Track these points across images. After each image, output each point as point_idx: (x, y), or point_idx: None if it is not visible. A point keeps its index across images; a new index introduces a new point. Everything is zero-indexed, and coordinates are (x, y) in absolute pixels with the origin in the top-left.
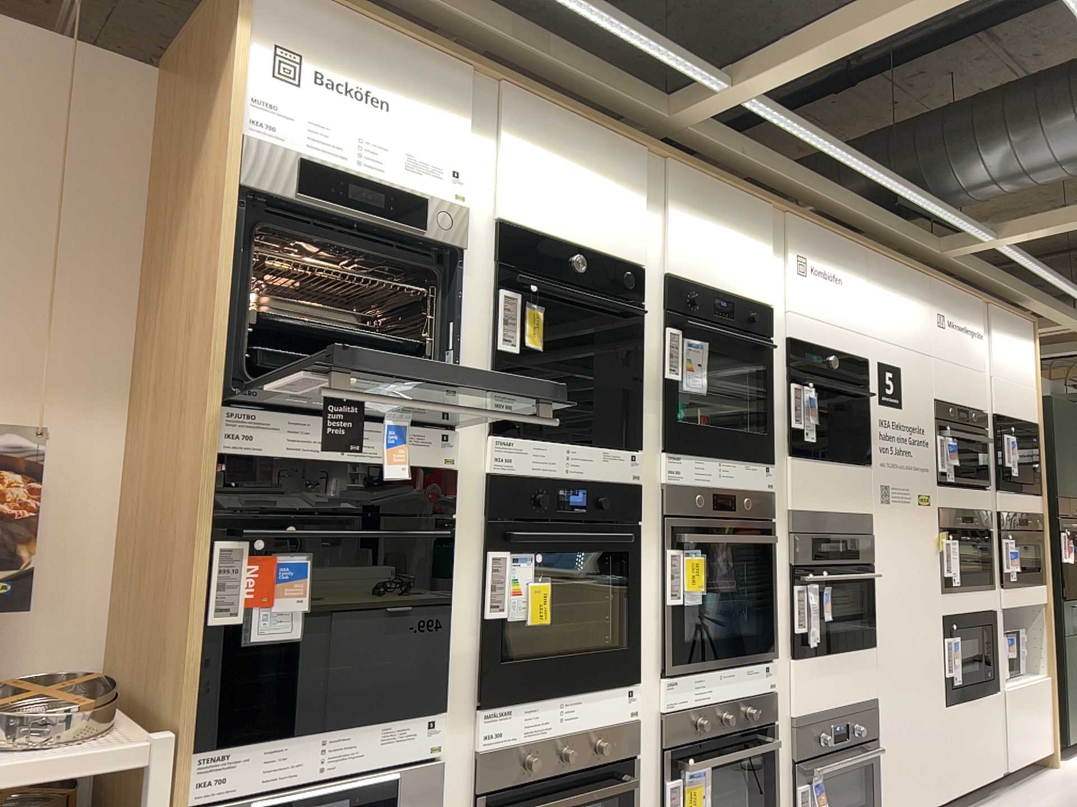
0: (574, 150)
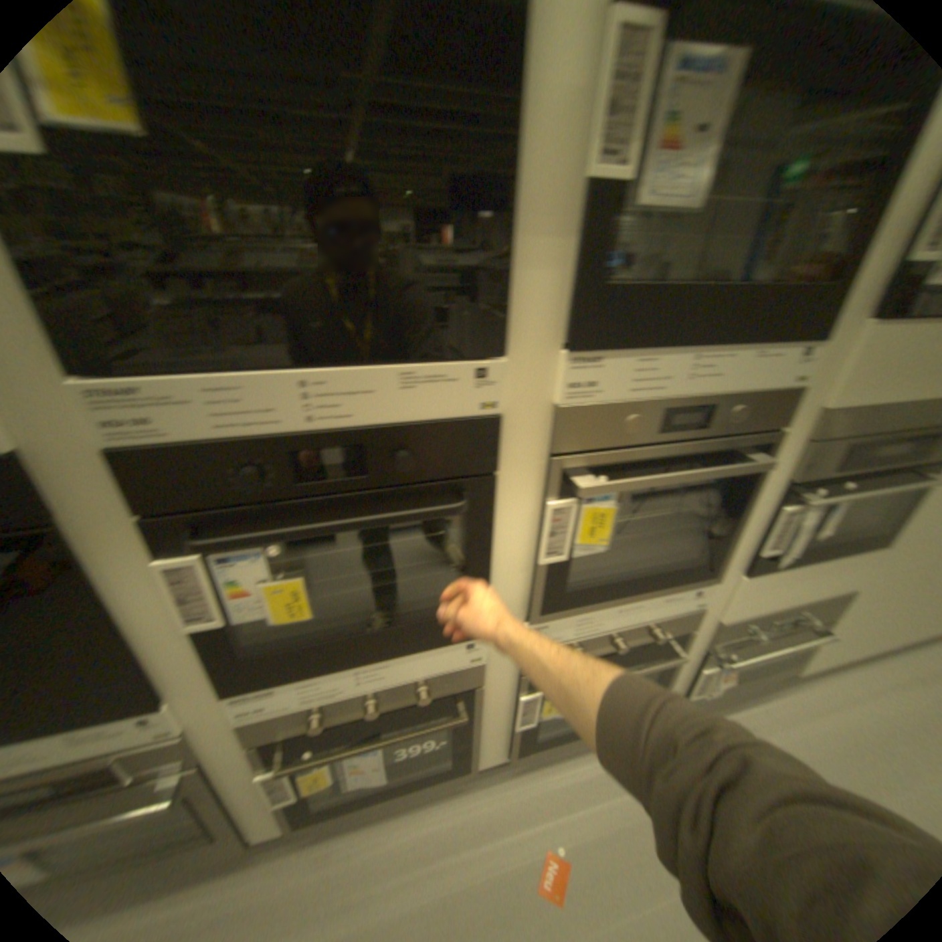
0: None
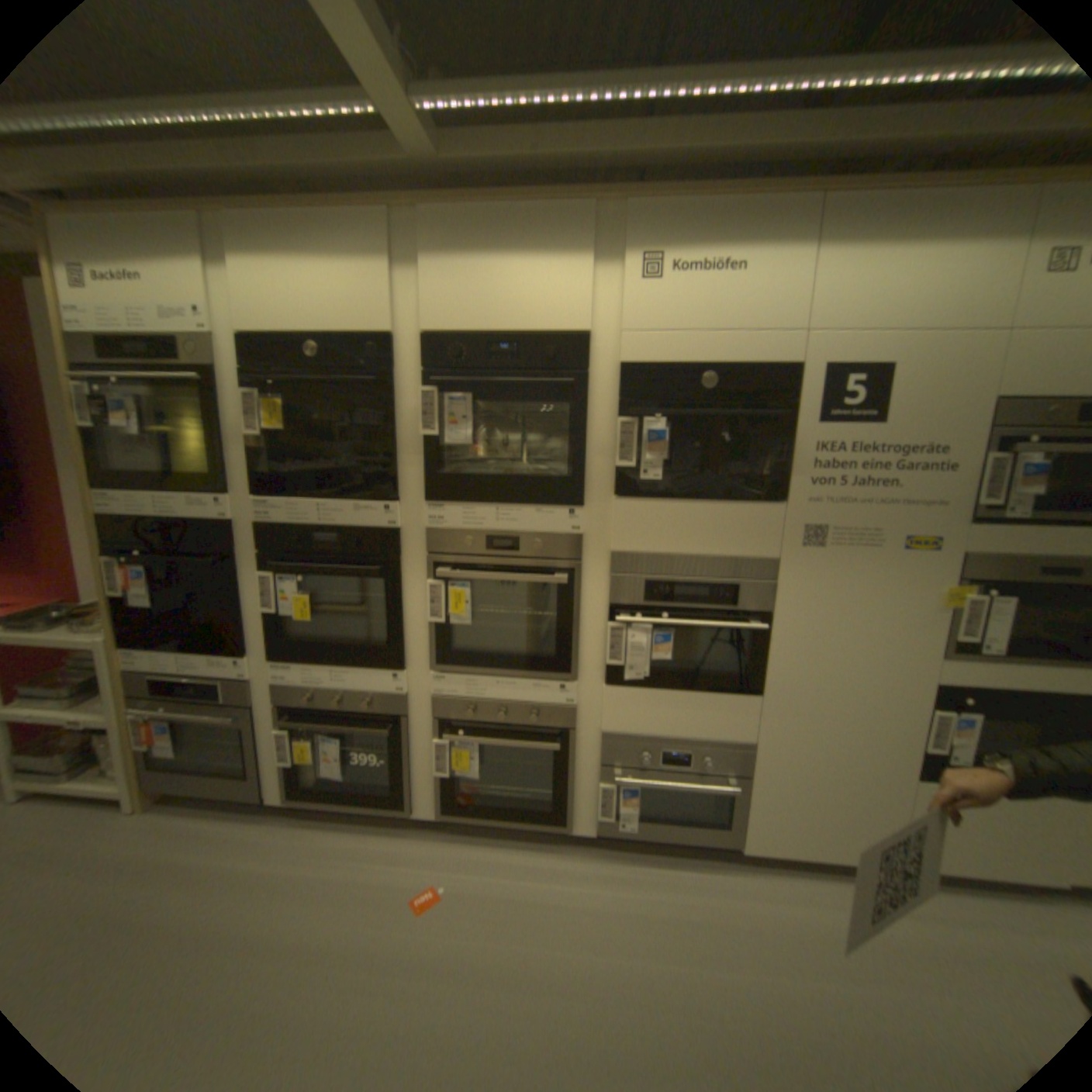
0: (296, 237)
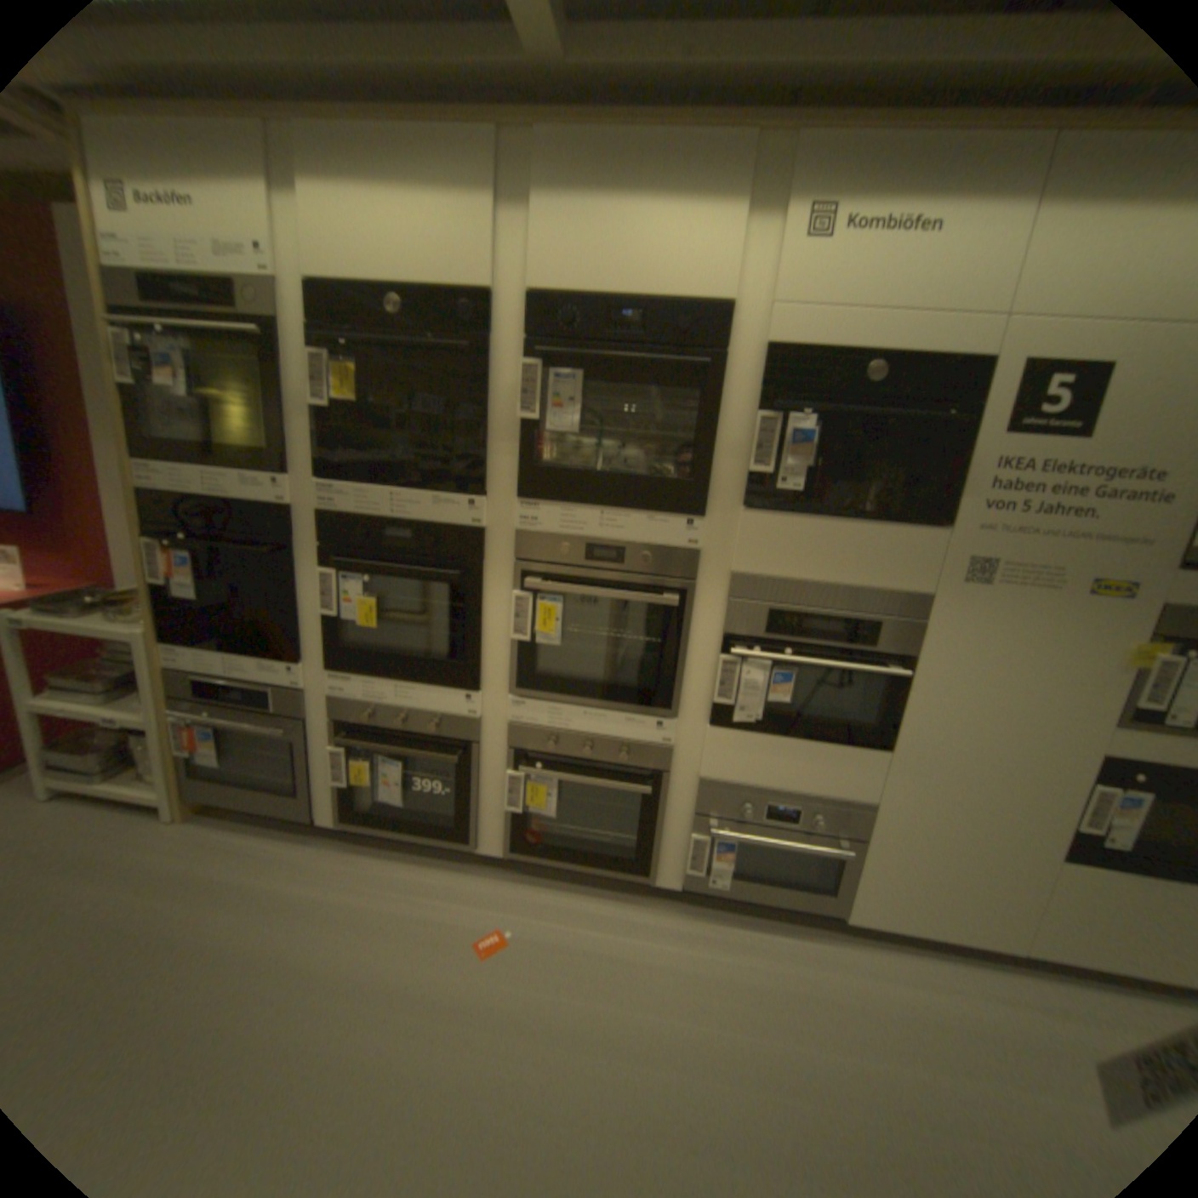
0: (384, 163)
